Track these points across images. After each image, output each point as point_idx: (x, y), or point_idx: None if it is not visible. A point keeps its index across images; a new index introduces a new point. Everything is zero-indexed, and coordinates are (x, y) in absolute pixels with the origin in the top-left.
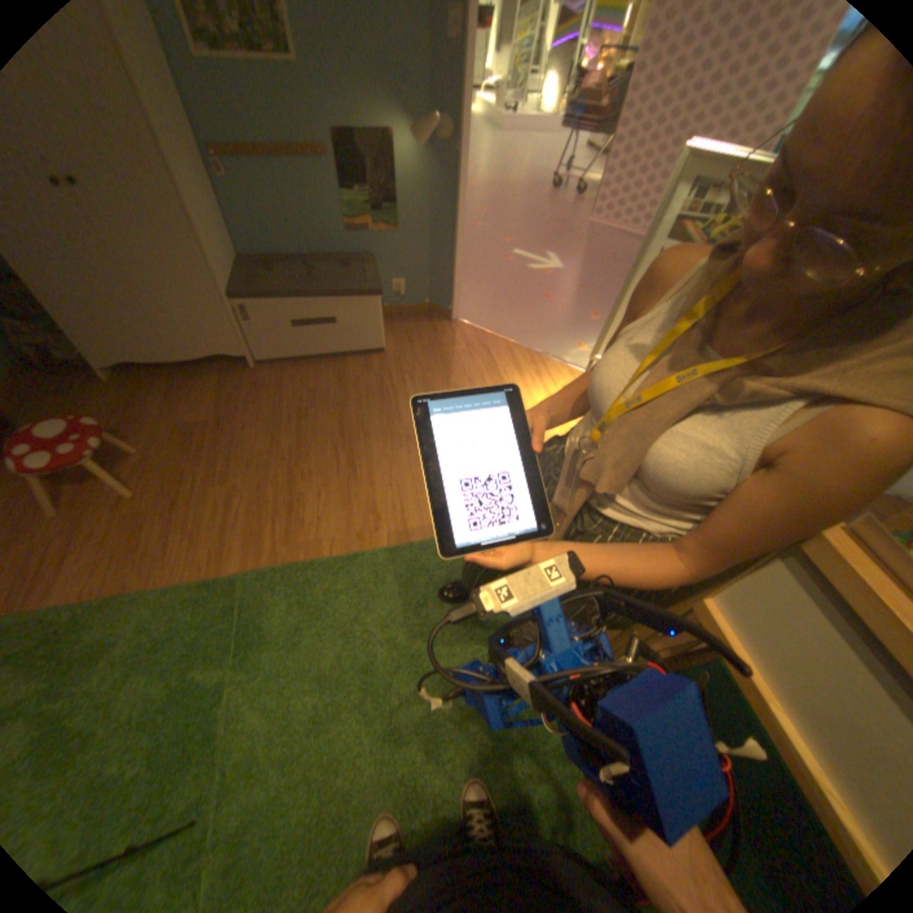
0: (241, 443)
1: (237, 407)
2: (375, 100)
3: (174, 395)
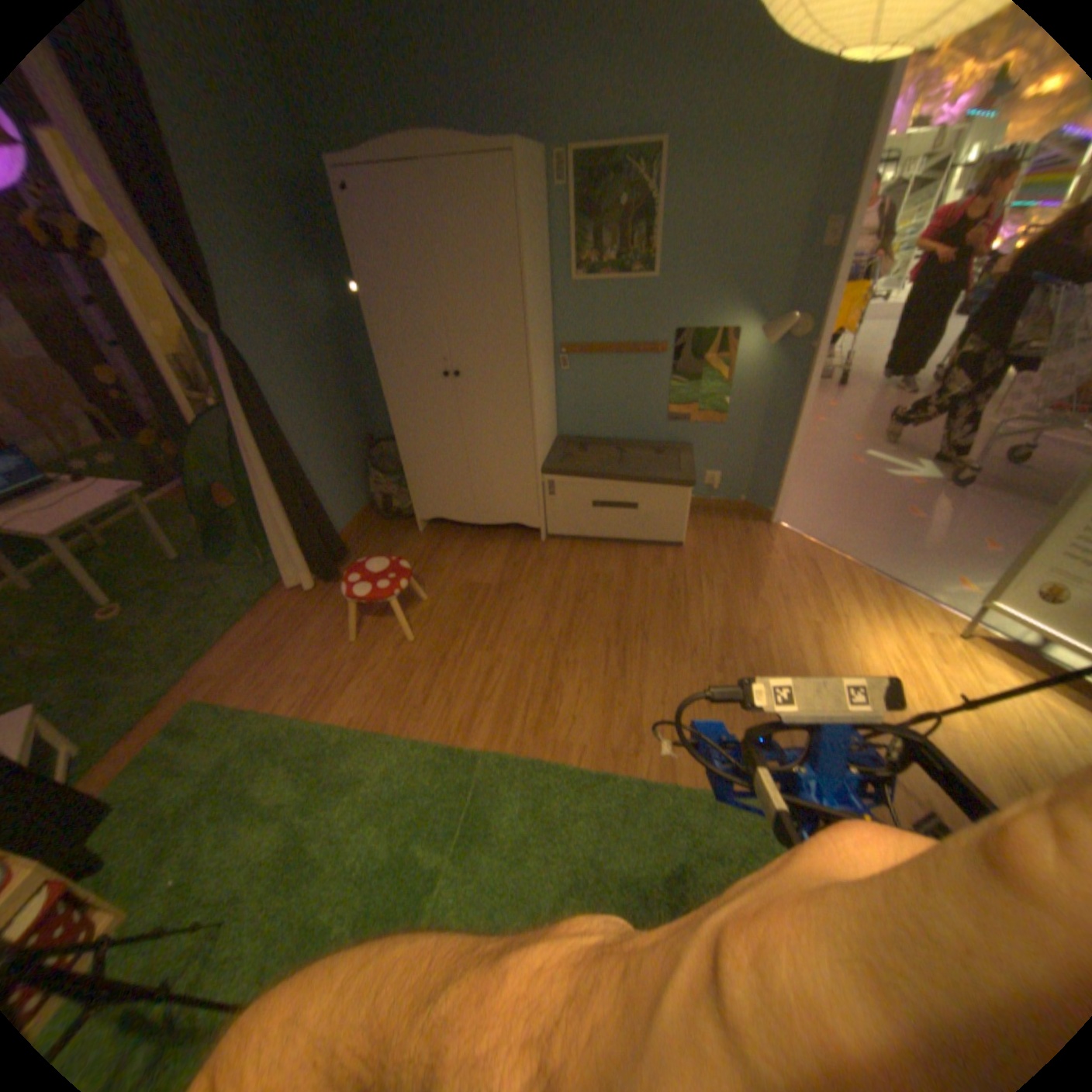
0: (517, 614)
1: (521, 577)
2: (729, 304)
3: (470, 554)
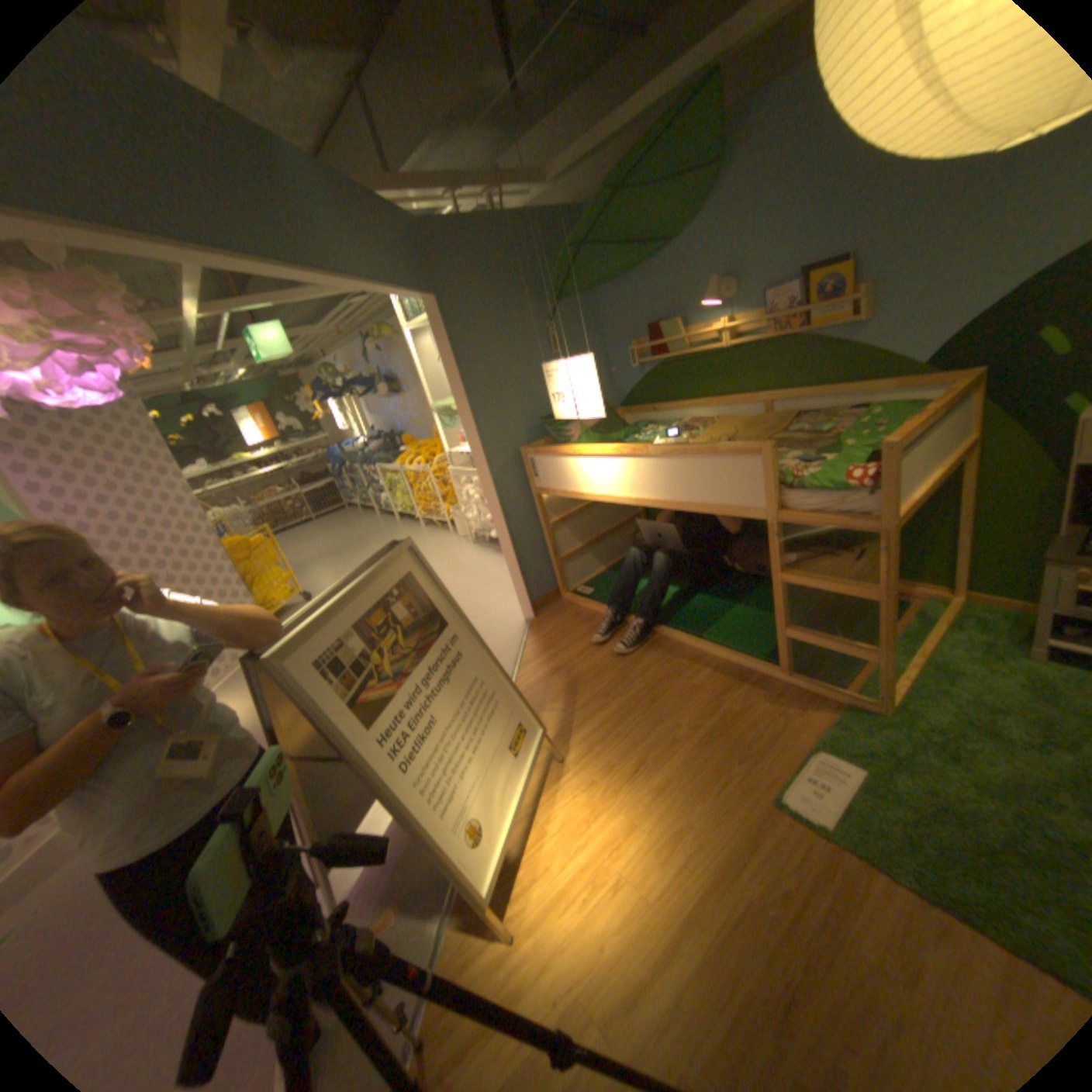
0: None
1: None
2: None
3: None
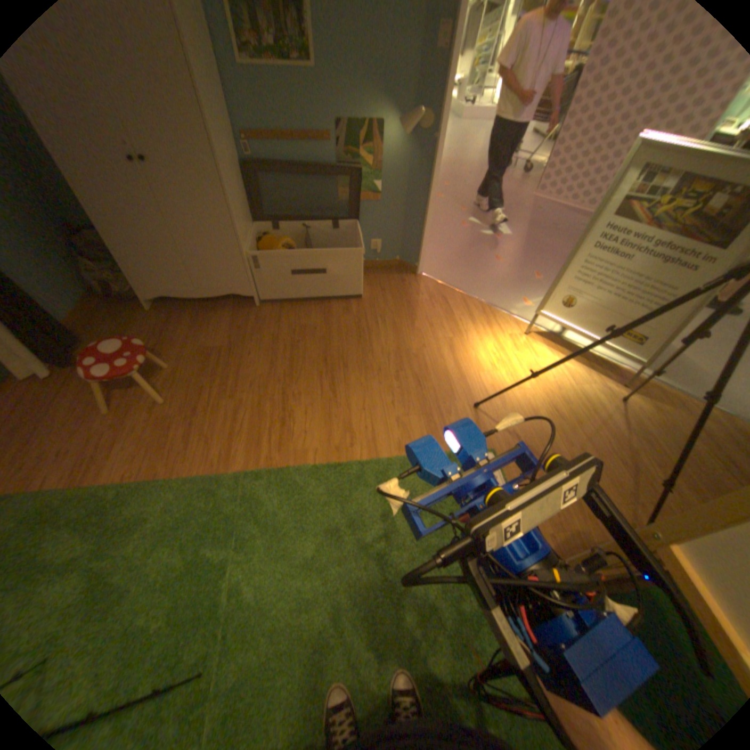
0: (247, 366)
1: (244, 337)
2: (372, 97)
3: (197, 324)
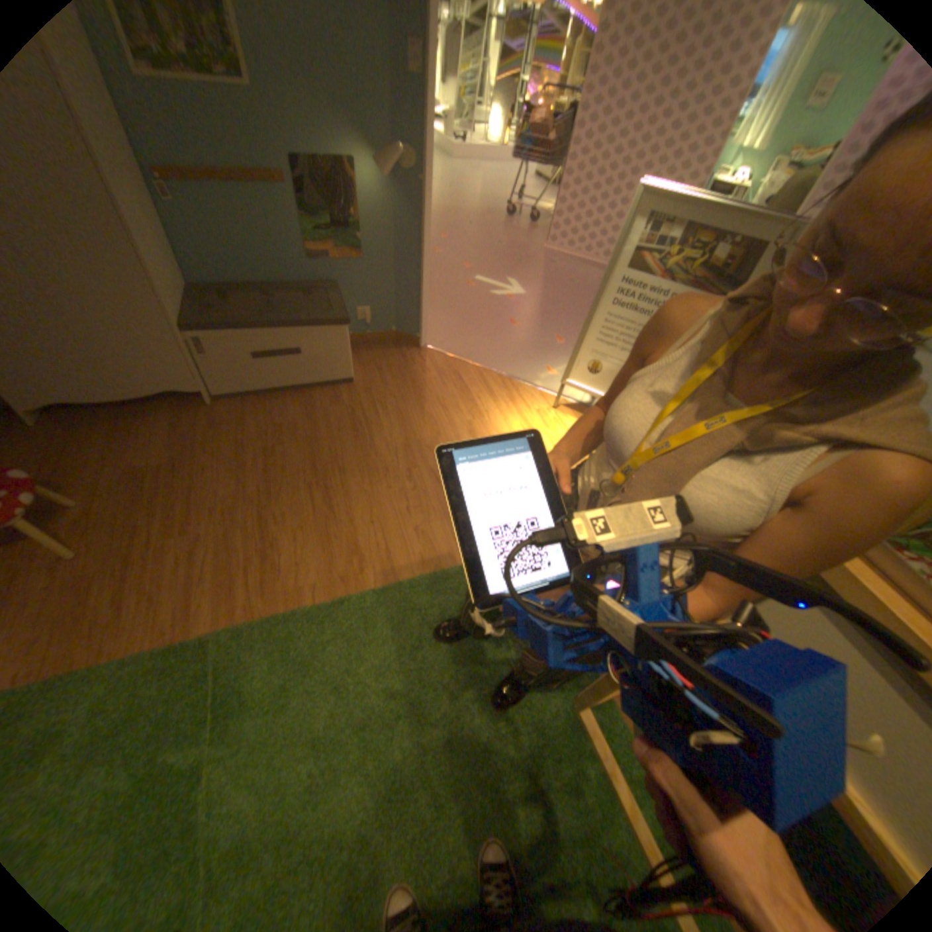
0: (202, 487)
1: (194, 448)
2: (335, 129)
3: (117, 438)
